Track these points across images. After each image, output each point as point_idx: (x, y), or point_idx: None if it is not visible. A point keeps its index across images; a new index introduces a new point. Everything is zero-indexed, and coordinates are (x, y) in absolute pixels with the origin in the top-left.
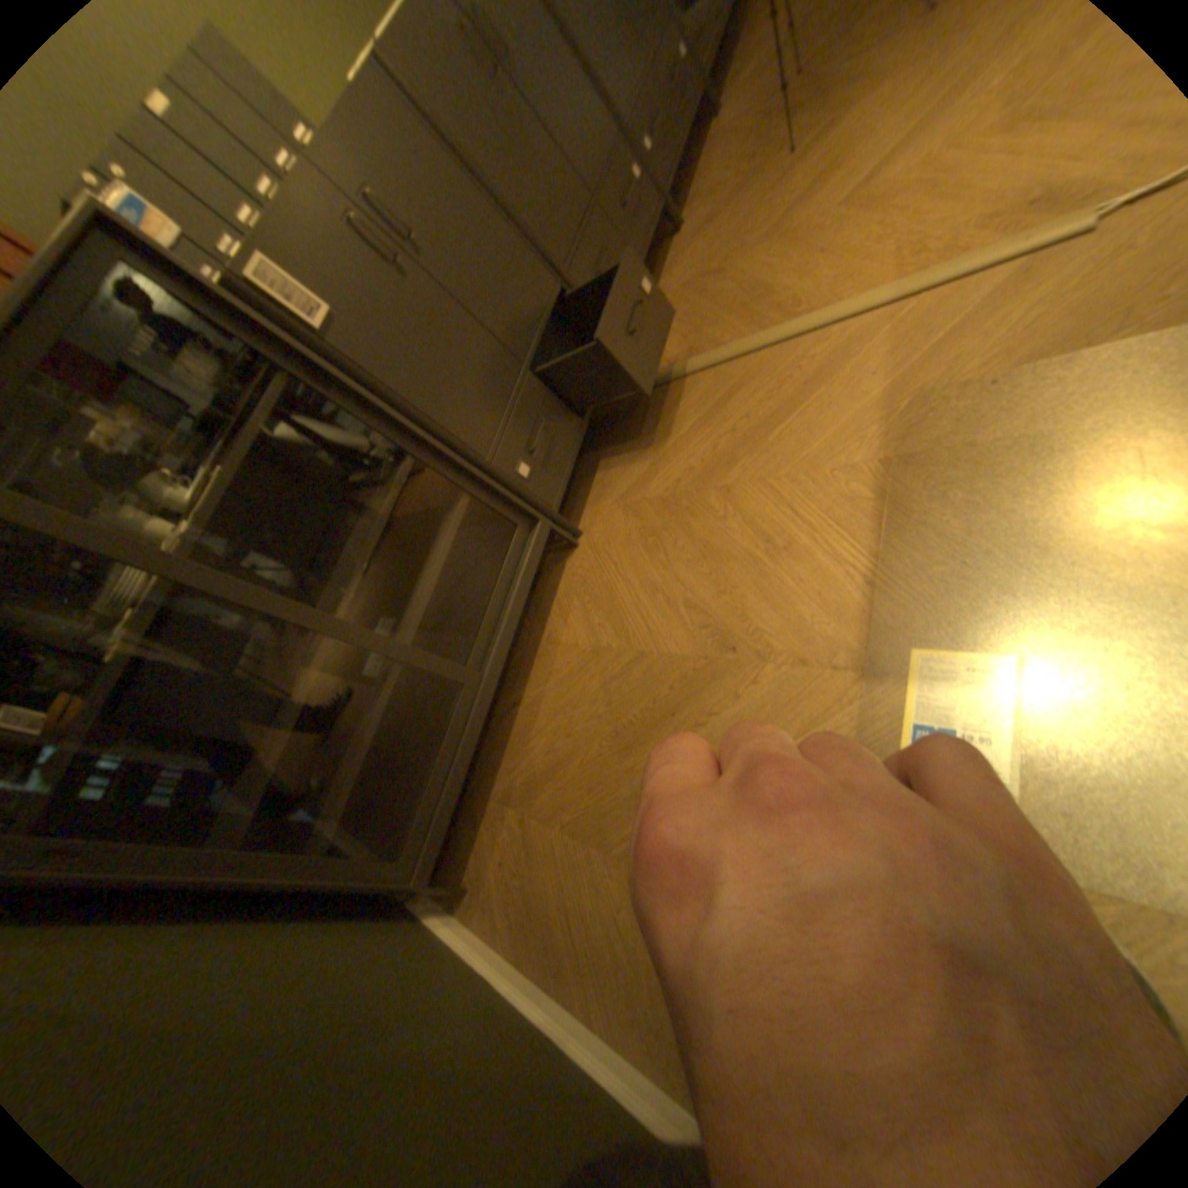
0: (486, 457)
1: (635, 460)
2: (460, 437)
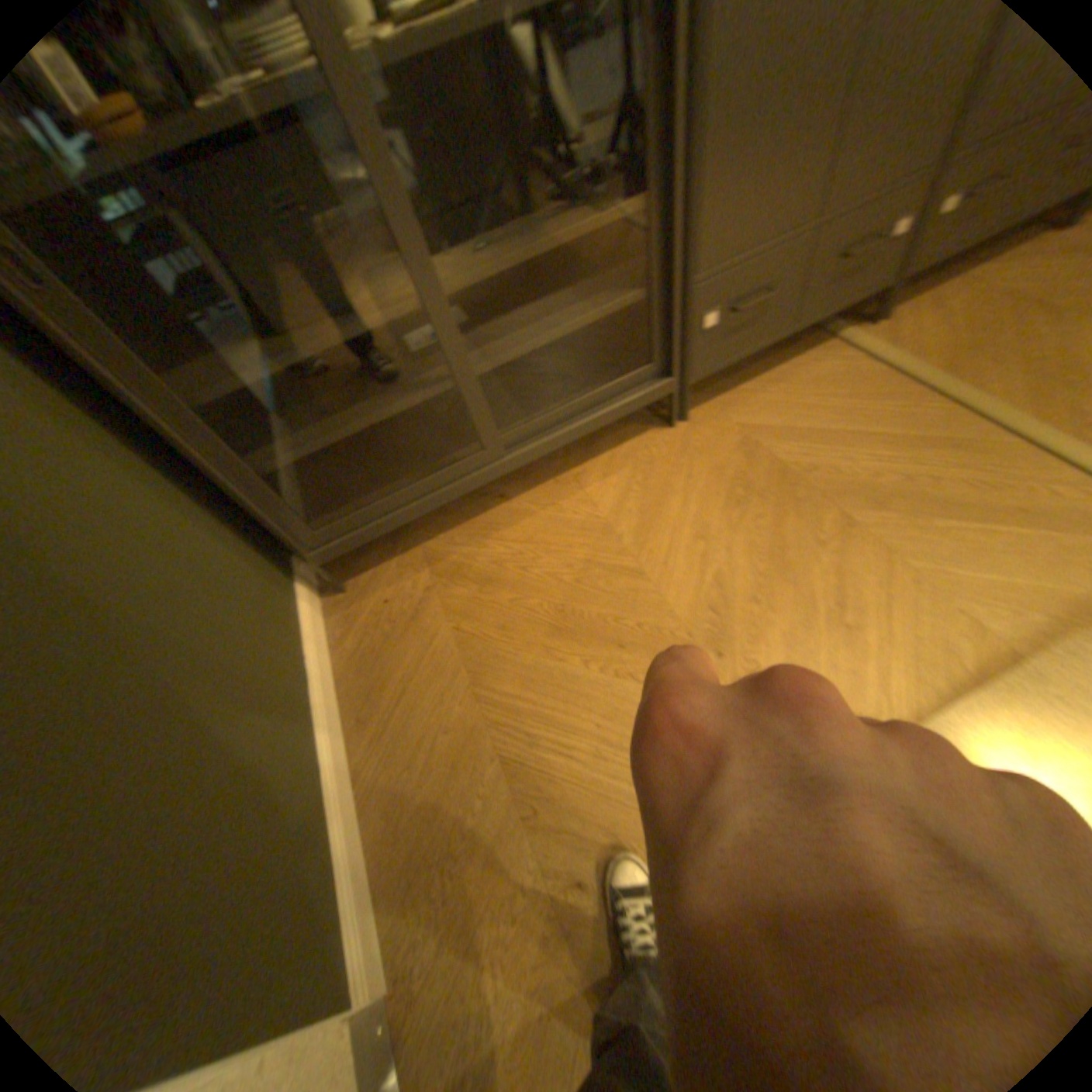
0: (698, 274)
1: (793, 406)
2: (700, 229)
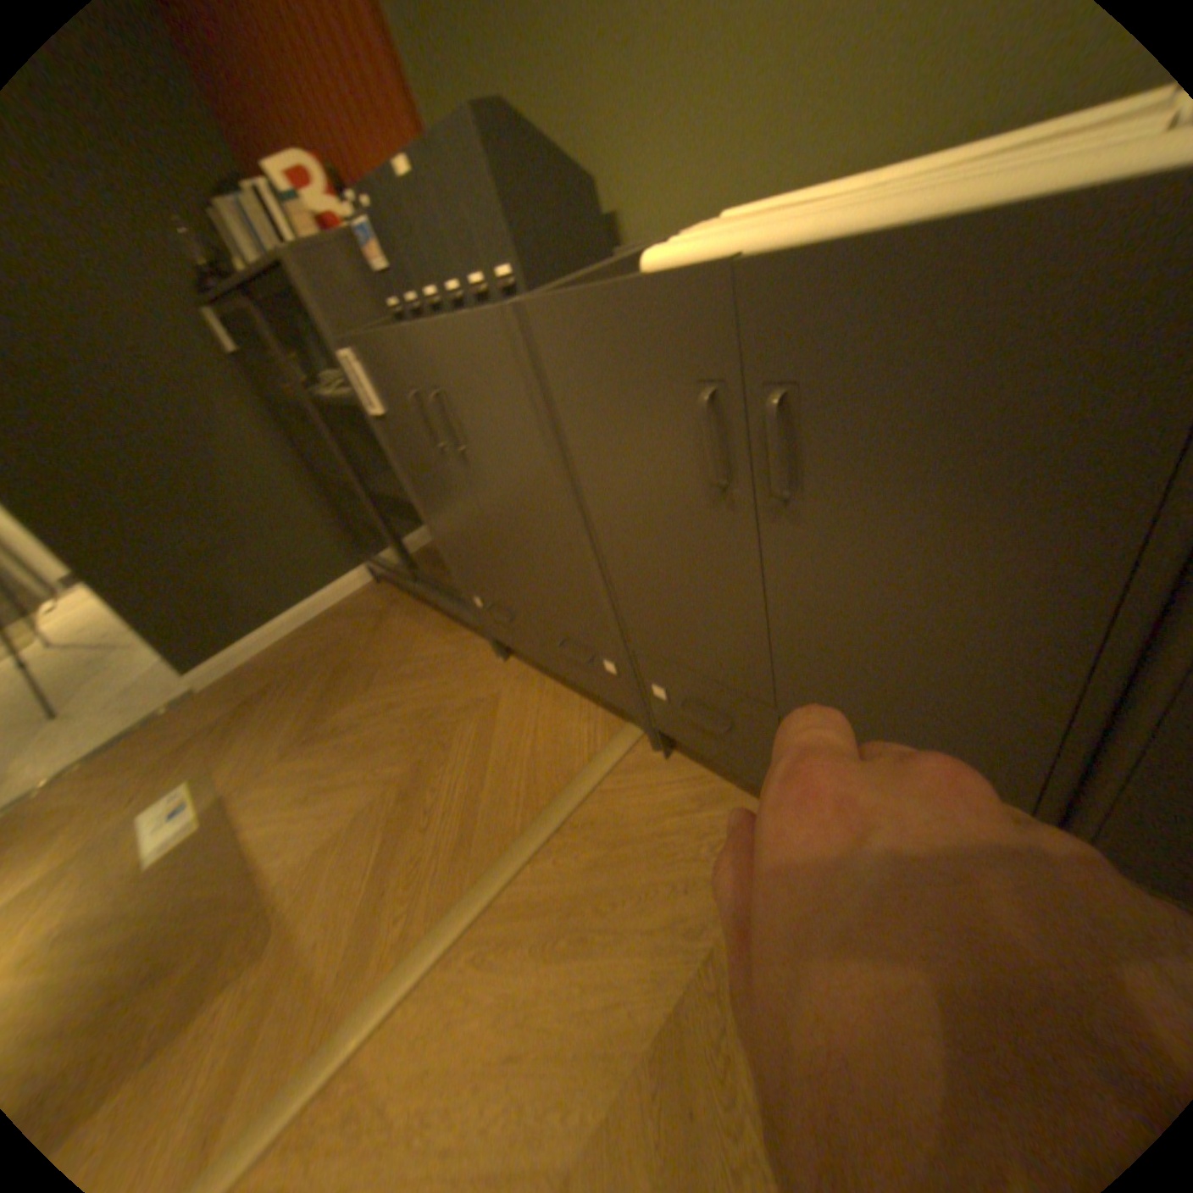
0: (455, 563)
1: (521, 715)
2: (443, 538)
